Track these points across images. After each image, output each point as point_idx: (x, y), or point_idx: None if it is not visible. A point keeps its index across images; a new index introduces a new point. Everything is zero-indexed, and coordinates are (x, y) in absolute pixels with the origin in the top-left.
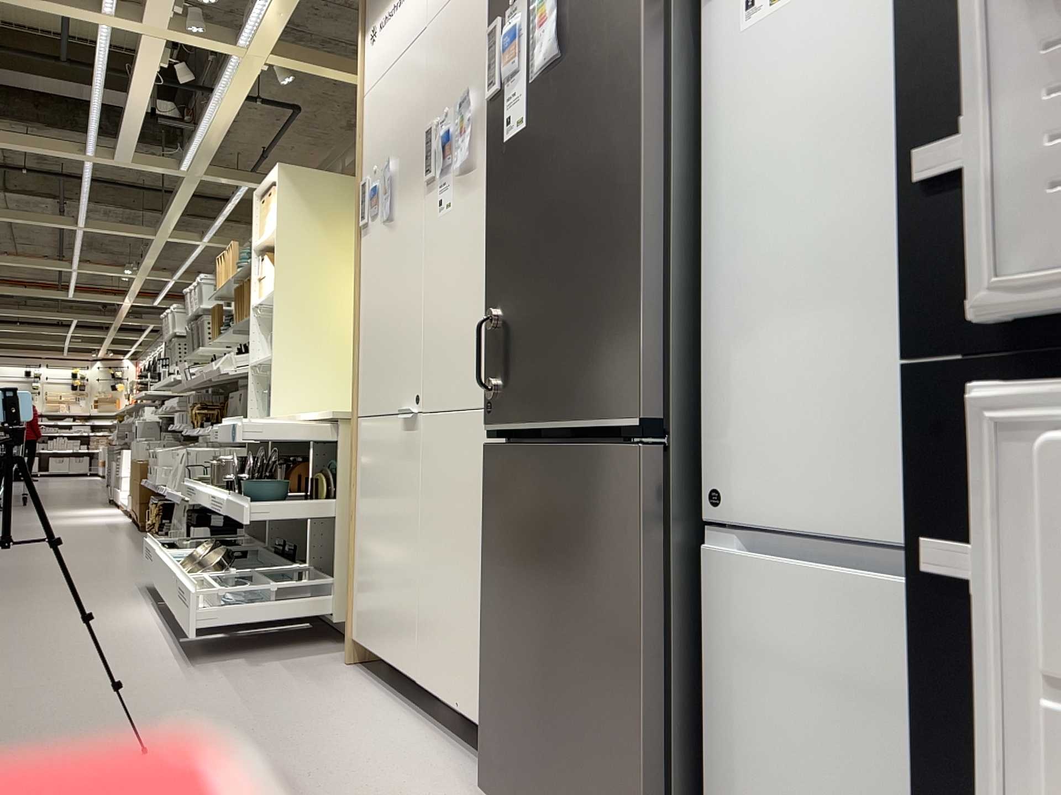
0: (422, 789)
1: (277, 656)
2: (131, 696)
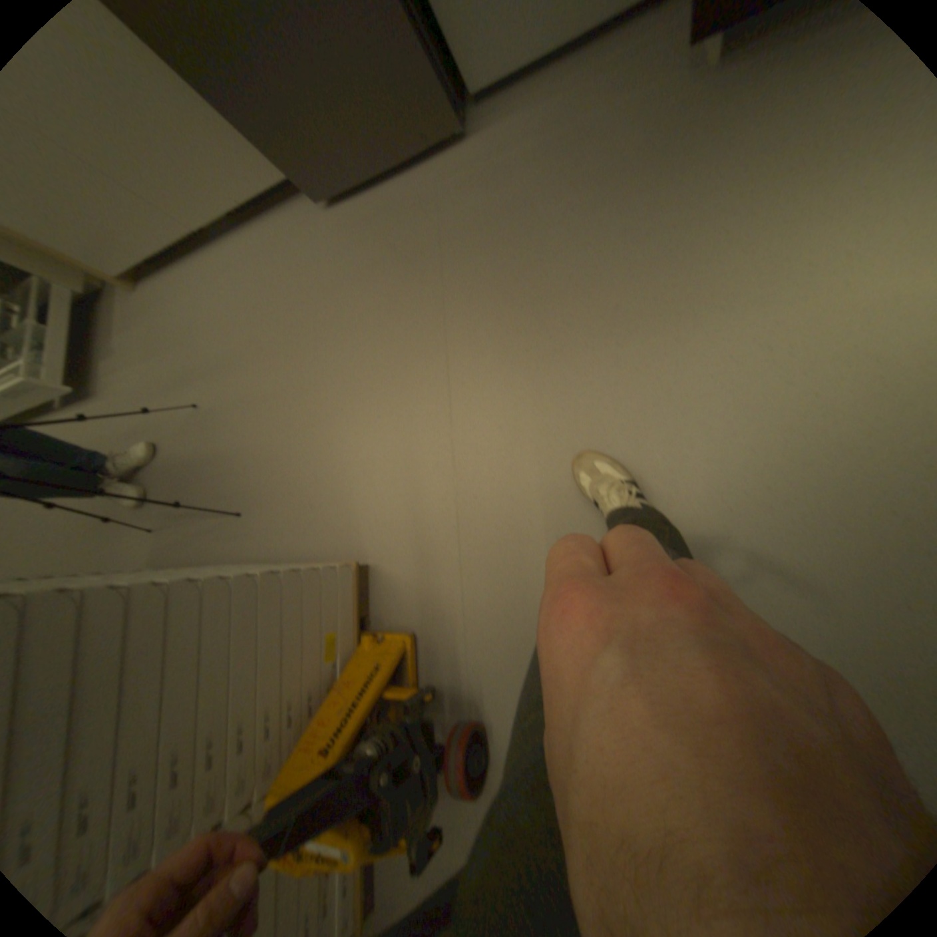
0: (293, 243)
1: (110, 340)
2: (127, 427)
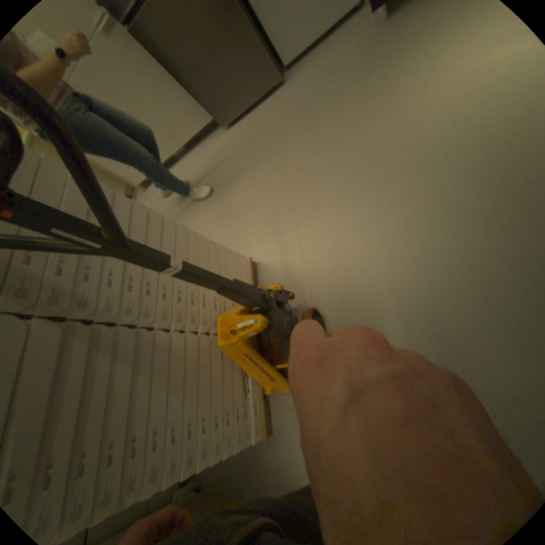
0: (214, 147)
1: None
2: None
